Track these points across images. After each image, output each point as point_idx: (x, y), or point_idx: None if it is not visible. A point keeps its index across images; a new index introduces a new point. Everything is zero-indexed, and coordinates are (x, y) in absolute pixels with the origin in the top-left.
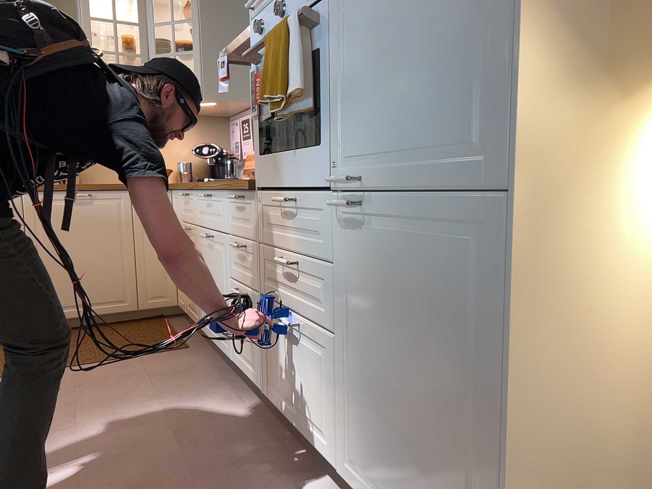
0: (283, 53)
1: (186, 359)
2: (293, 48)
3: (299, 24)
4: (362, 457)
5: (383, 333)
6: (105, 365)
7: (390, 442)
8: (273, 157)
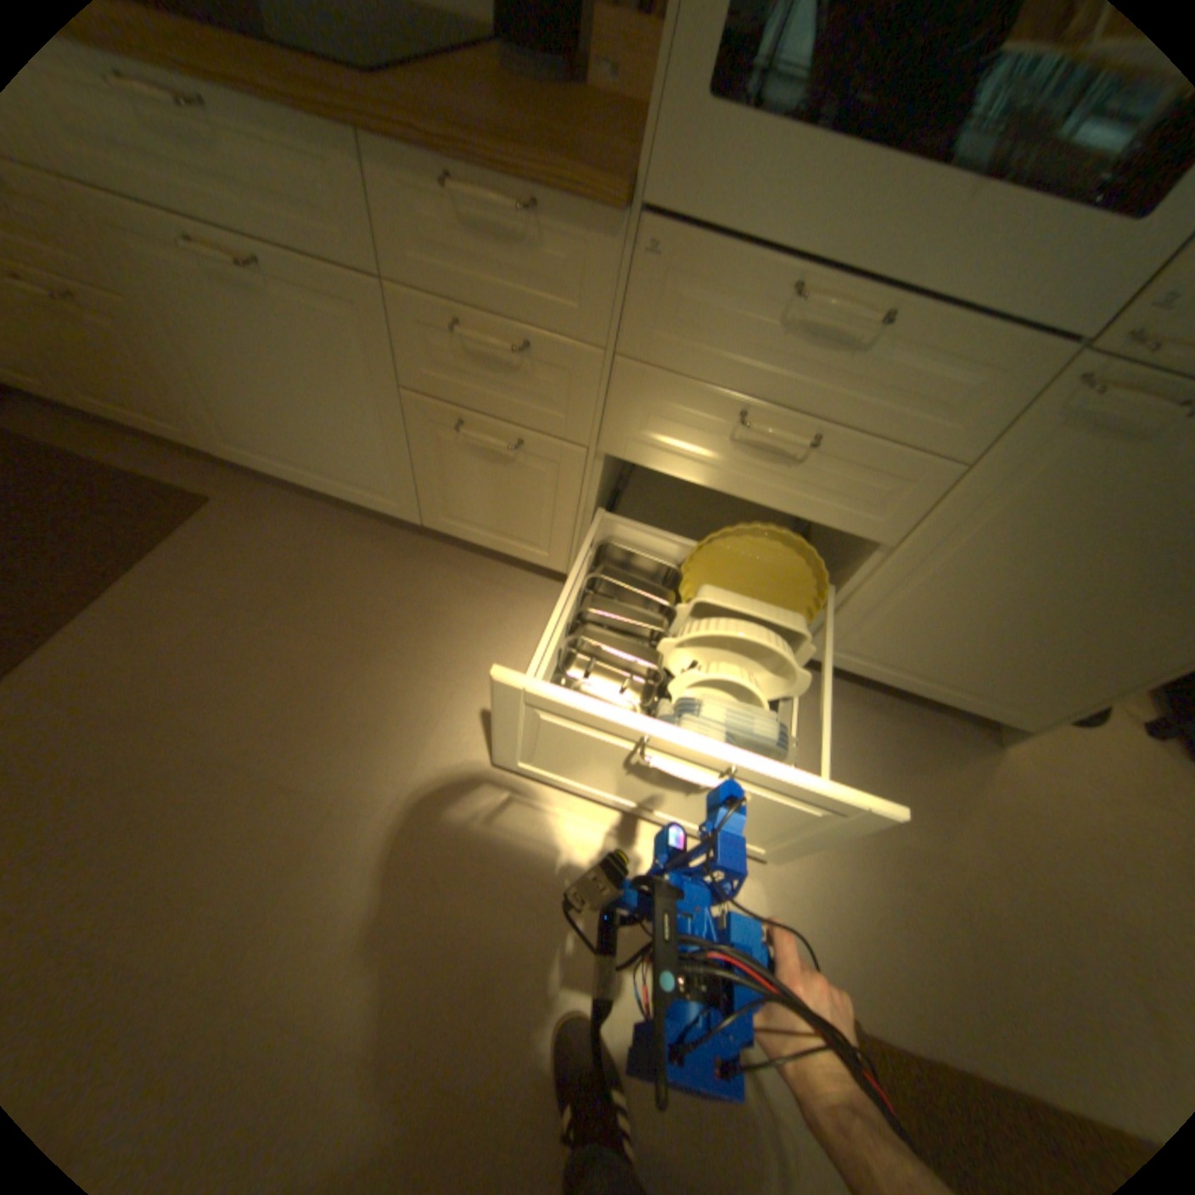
0: None
1: (251, 531)
2: None
3: None
4: (873, 643)
5: (1043, 559)
6: (85, 632)
7: (956, 638)
8: (810, 140)
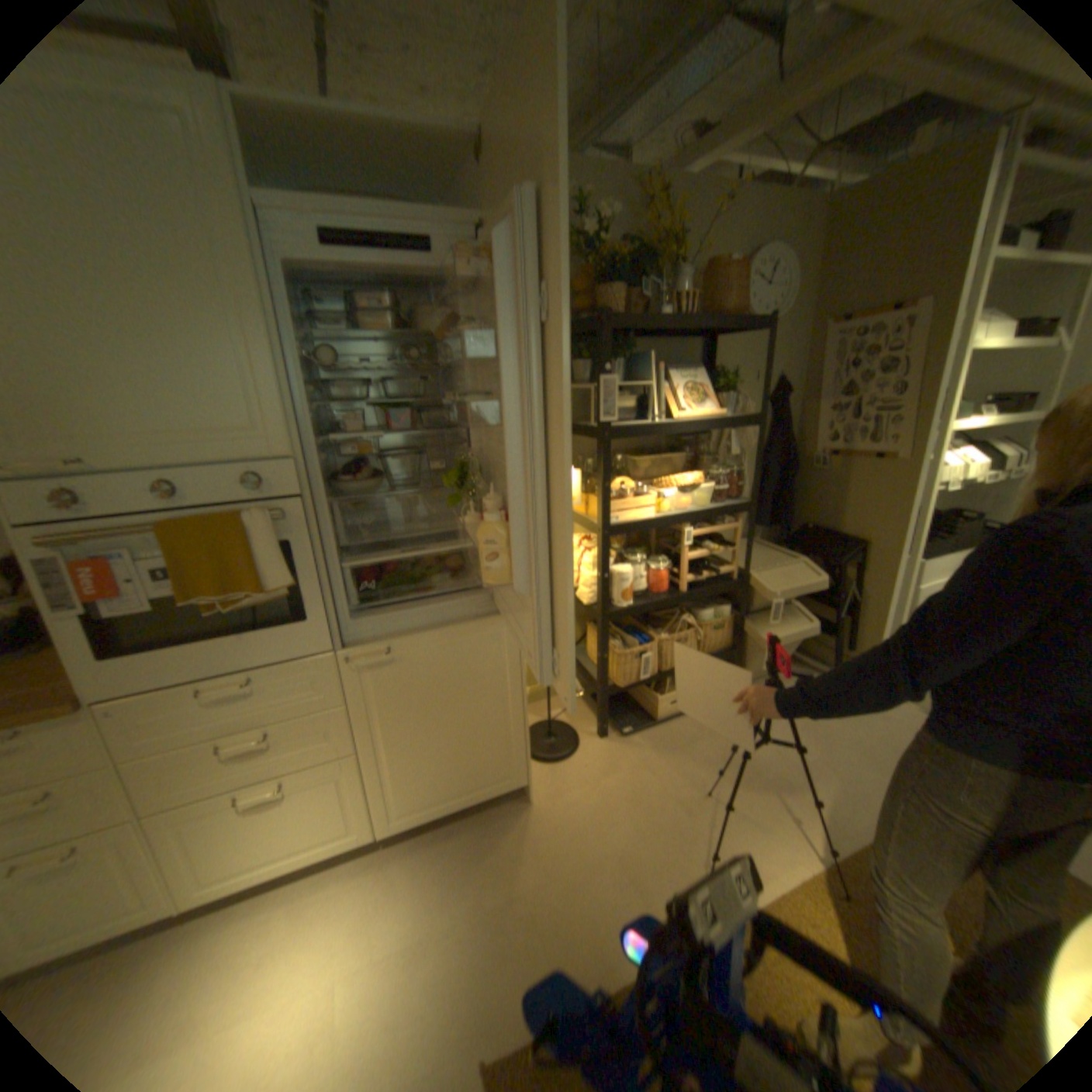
0: (234, 554)
1: None
2: (259, 549)
3: (269, 528)
4: (403, 804)
5: (418, 718)
6: None
7: (434, 772)
8: (158, 656)
